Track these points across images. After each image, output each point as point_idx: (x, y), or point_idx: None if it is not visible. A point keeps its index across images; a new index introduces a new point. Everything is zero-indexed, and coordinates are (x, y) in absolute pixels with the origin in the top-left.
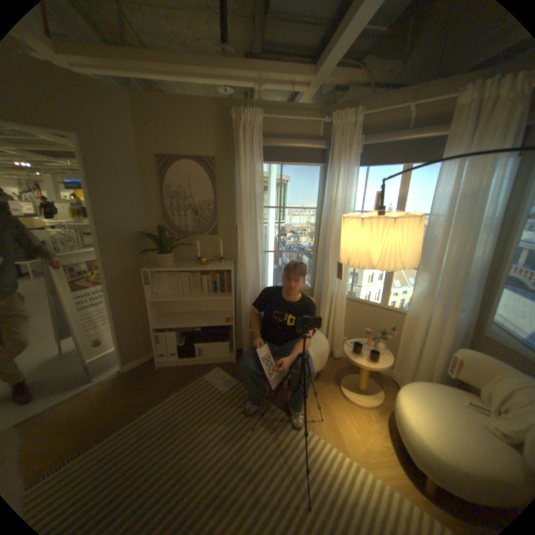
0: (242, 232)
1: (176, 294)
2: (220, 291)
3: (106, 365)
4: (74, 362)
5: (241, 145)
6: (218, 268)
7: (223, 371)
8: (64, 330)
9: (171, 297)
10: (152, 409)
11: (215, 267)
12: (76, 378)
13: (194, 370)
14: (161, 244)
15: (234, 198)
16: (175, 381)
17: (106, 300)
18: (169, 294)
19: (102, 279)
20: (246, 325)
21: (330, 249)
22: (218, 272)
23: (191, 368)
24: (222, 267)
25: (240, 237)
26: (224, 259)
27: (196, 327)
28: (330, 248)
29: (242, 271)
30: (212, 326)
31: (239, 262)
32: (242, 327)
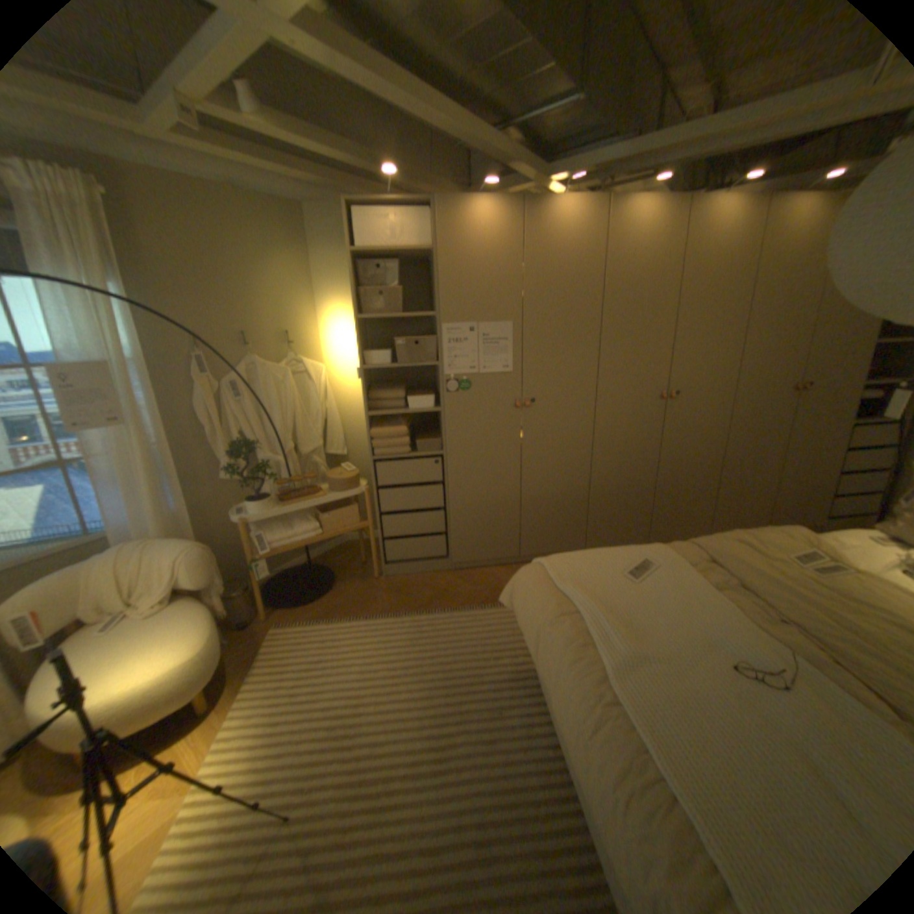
0: None
1: None
2: None
3: None
4: None
5: None
6: None
7: None
8: None
9: None
10: None
11: None
12: None
13: None
14: None
15: None
16: None
17: None
18: None
19: None
20: None
21: None
22: None
23: None
24: None
25: None
26: None
27: None
28: None
29: None
30: None
31: None
32: None
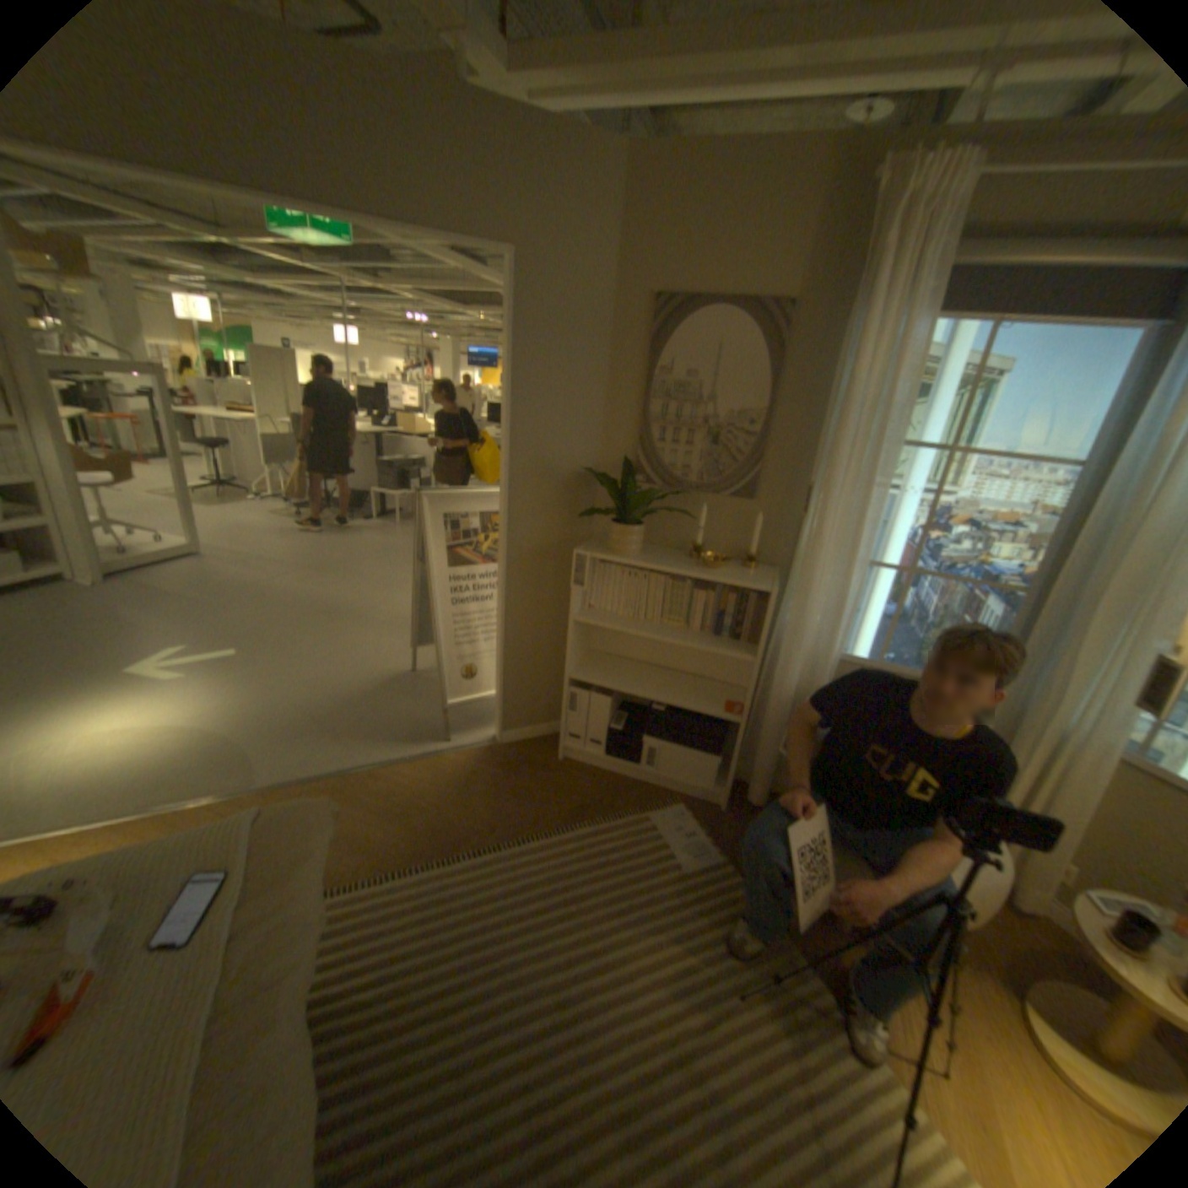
0: (824, 503)
1: (631, 617)
2: (729, 635)
3: (476, 717)
4: (430, 693)
5: (883, 262)
6: (740, 582)
7: (693, 818)
8: (425, 630)
9: (619, 622)
10: (538, 843)
11: (731, 577)
12: (427, 725)
13: (630, 791)
14: (623, 501)
15: (820, 411)
16: (590, 801)
17: (499, 596)
18: (615, 613)
19: (500, 554)
20: (773, 733)
21: (1107, 597)
22: (734, 591)
23: (626, 784)
24: (750, 581)
25: (815, 515)
26: (755, 562)
27: (654, 700)
28: (1106, 596)
29: (795, 601)
30: (690, 708)
31: (794, 578)
32: (760, 734)
